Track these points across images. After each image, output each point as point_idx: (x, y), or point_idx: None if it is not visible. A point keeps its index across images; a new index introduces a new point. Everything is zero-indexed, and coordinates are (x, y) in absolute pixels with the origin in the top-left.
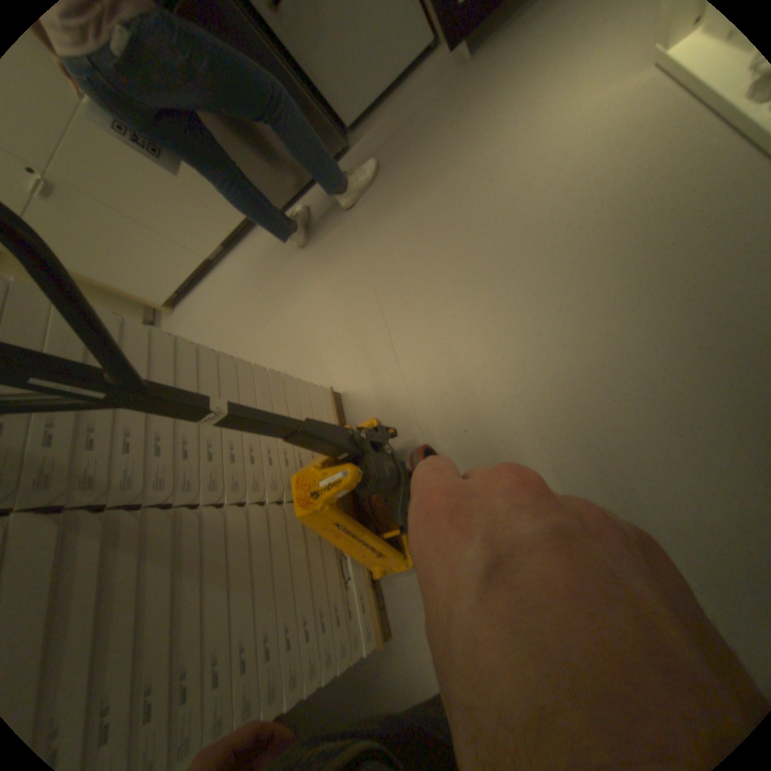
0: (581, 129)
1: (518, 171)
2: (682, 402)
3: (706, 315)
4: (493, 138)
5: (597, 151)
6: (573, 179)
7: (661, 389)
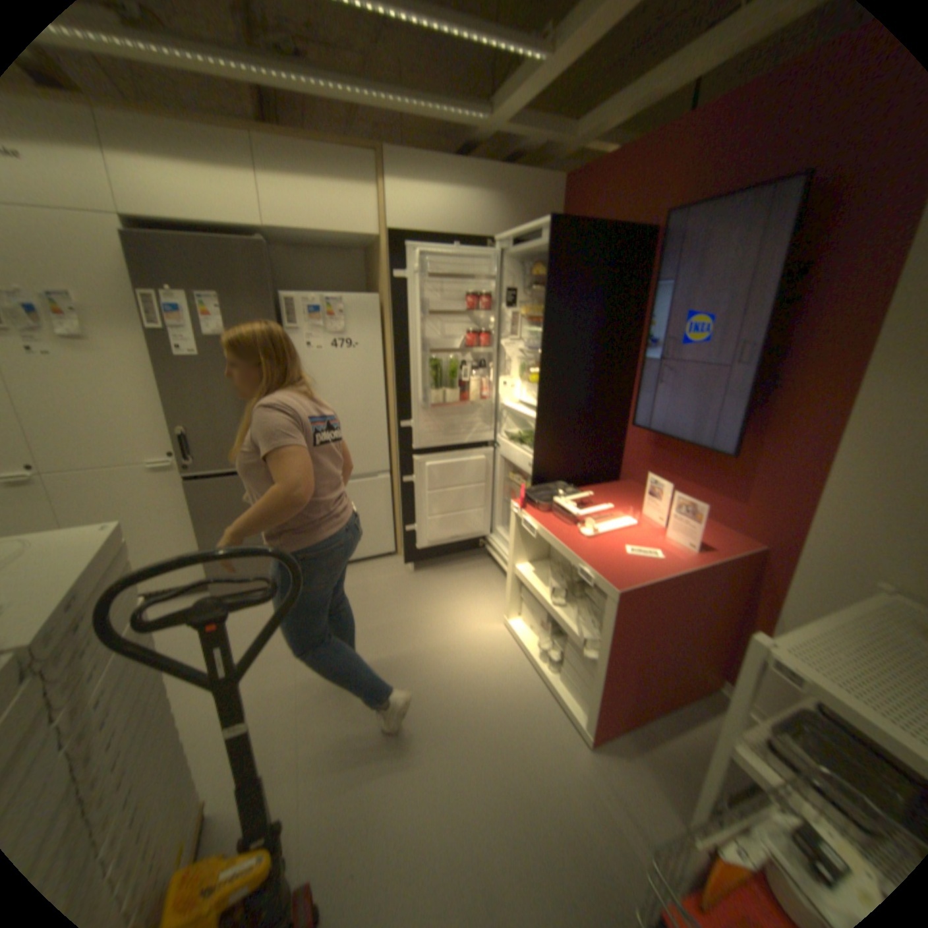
0: (467, 642)
1: (430, 650)
2: (517, 853)
3: (527, 783)
4: (418, 623)
5: (475, 657)
6: (461, 669)
7: (505, 840)
